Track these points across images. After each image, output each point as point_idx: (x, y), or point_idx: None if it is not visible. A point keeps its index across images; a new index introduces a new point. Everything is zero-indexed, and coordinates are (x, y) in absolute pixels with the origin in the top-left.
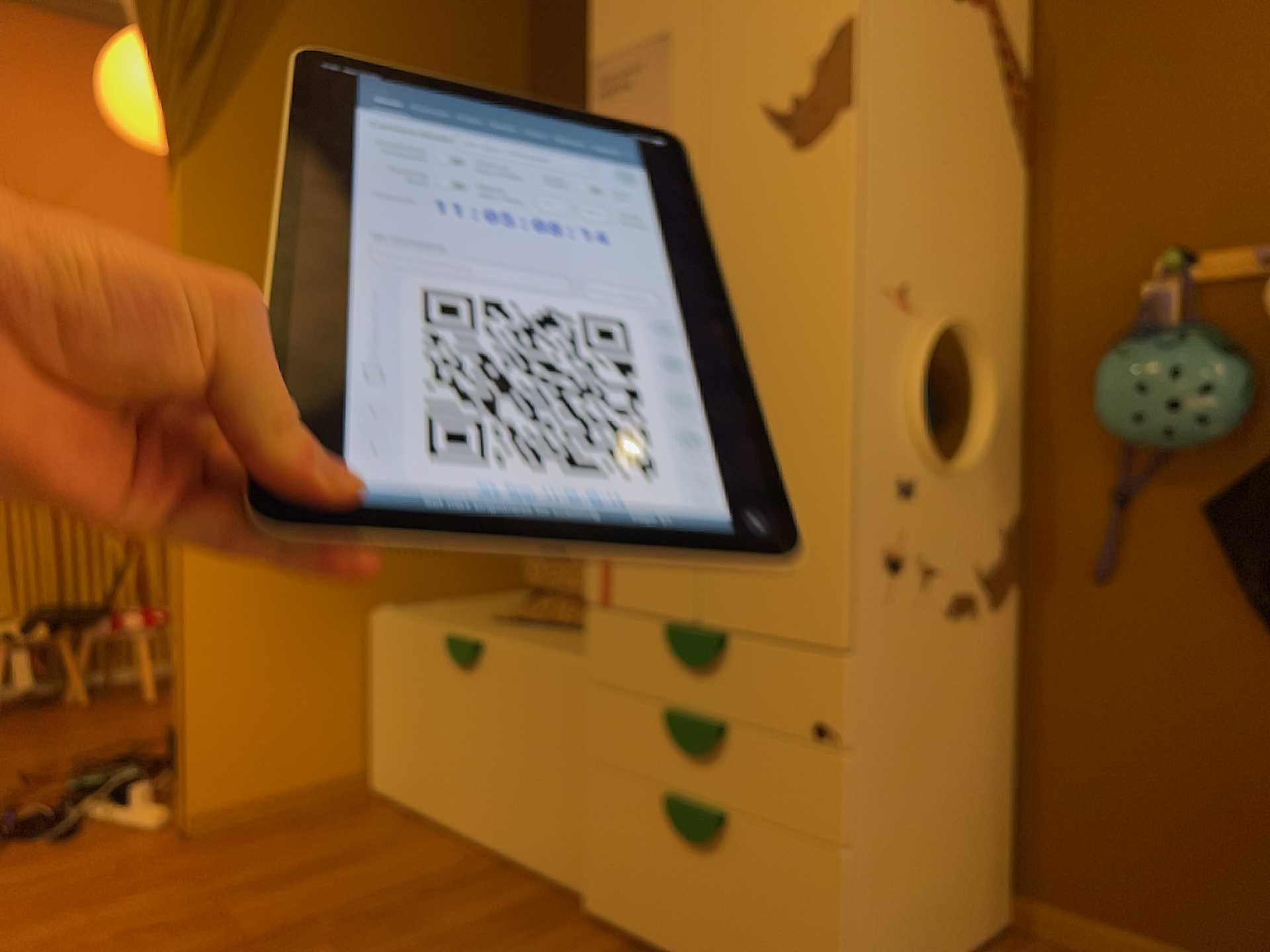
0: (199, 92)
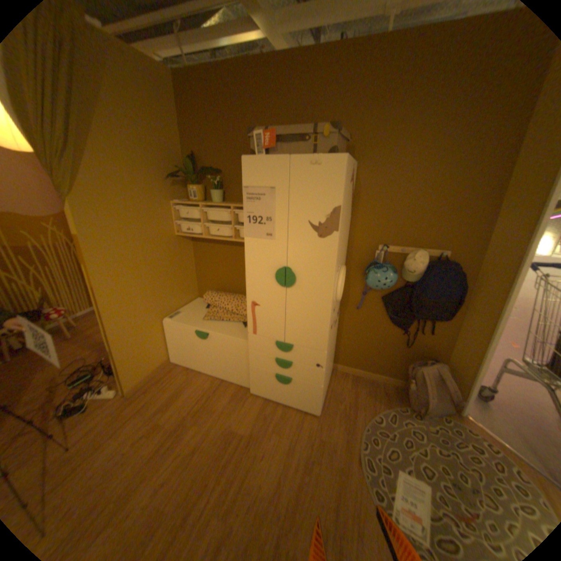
0: (67, 169)
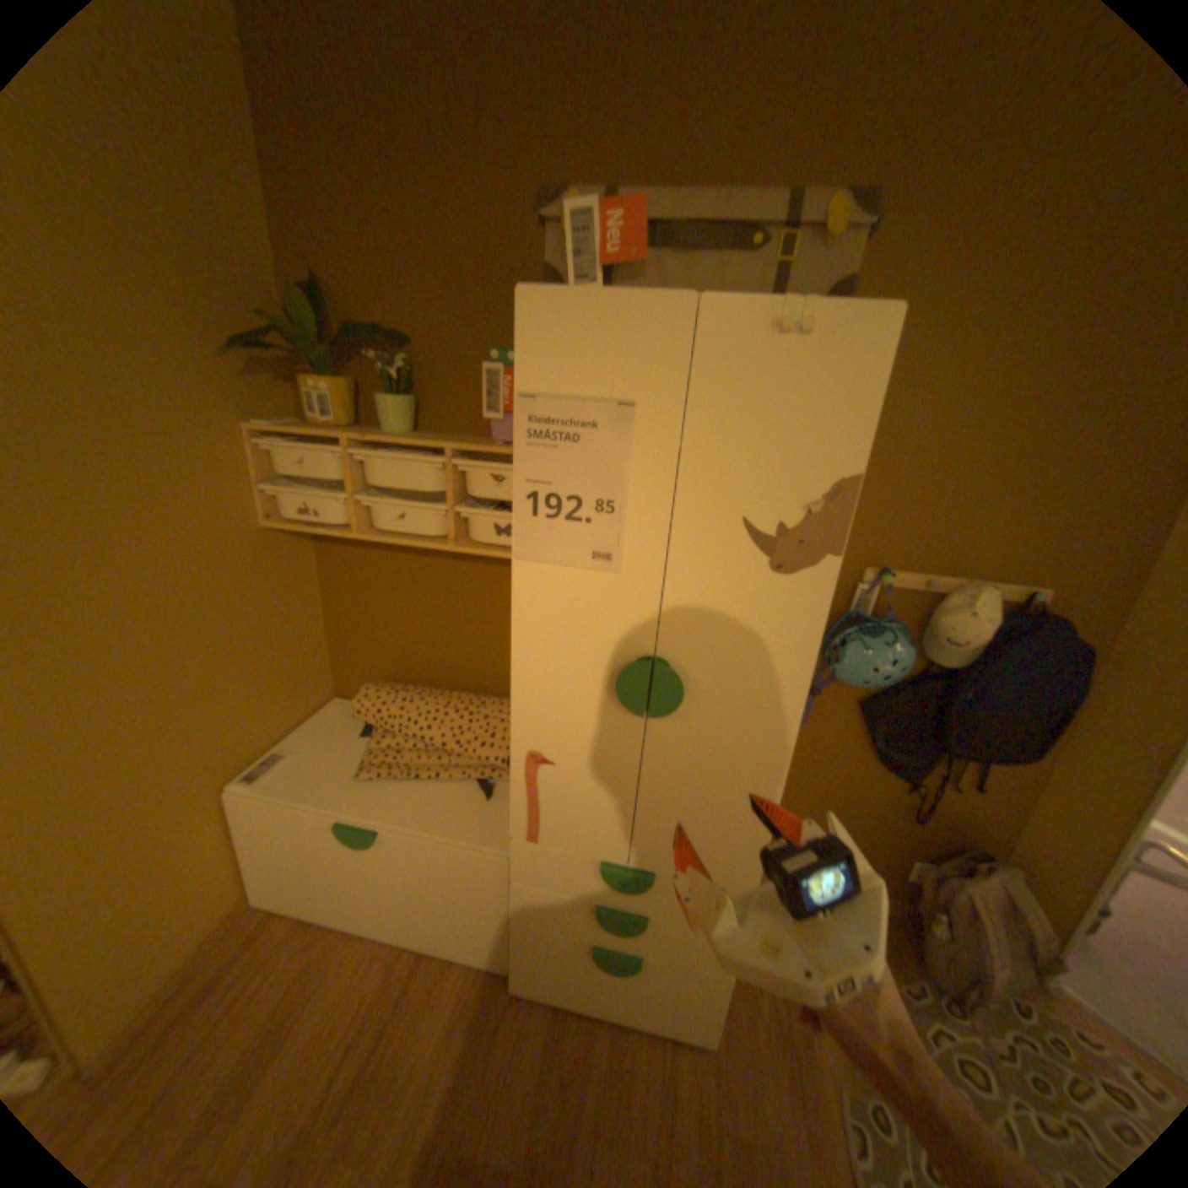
0: None
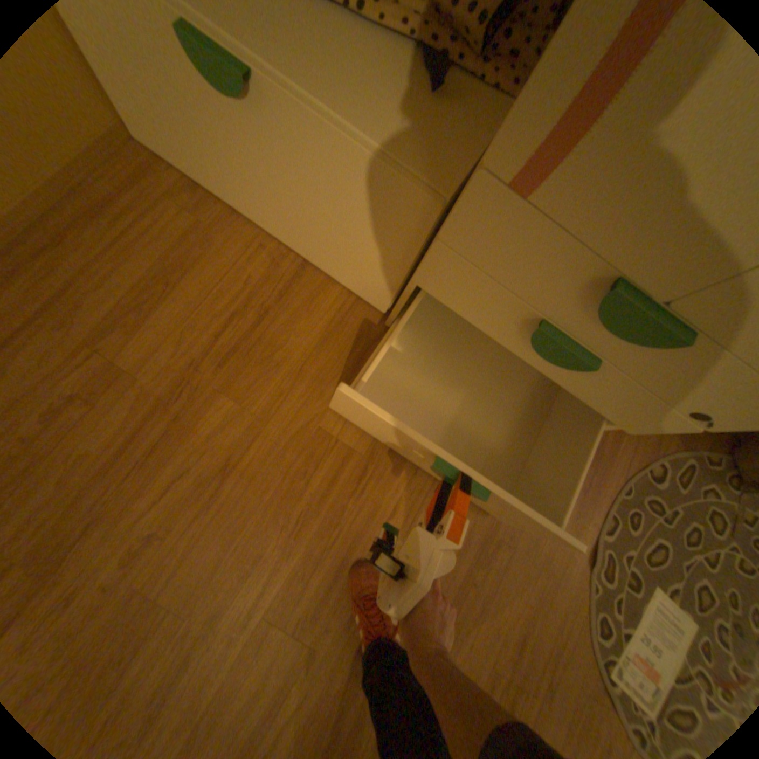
0: None
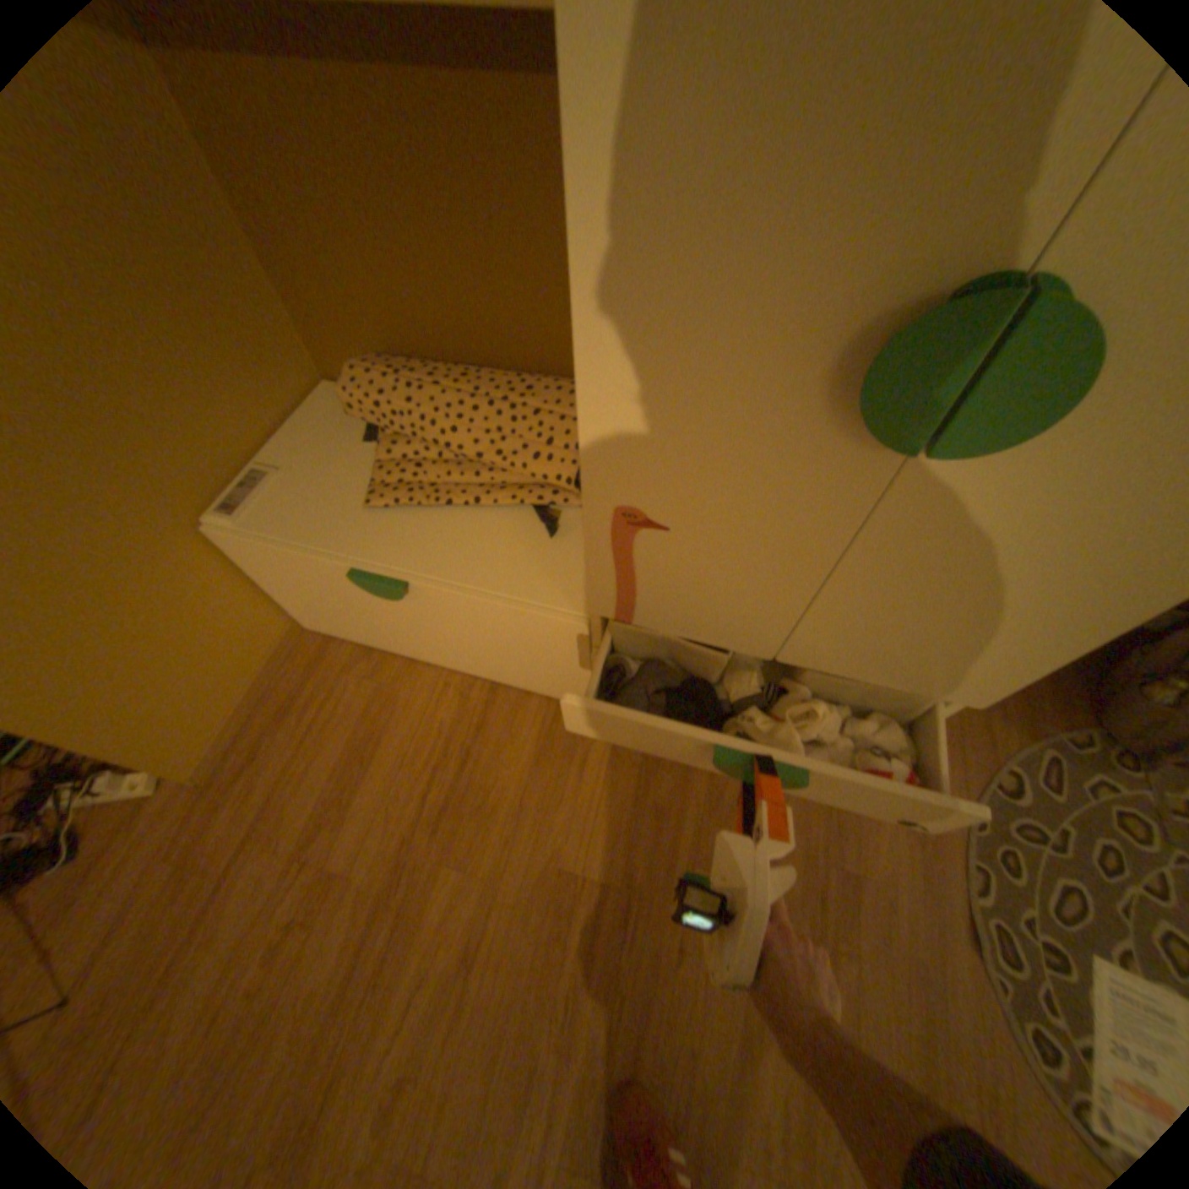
0: None
